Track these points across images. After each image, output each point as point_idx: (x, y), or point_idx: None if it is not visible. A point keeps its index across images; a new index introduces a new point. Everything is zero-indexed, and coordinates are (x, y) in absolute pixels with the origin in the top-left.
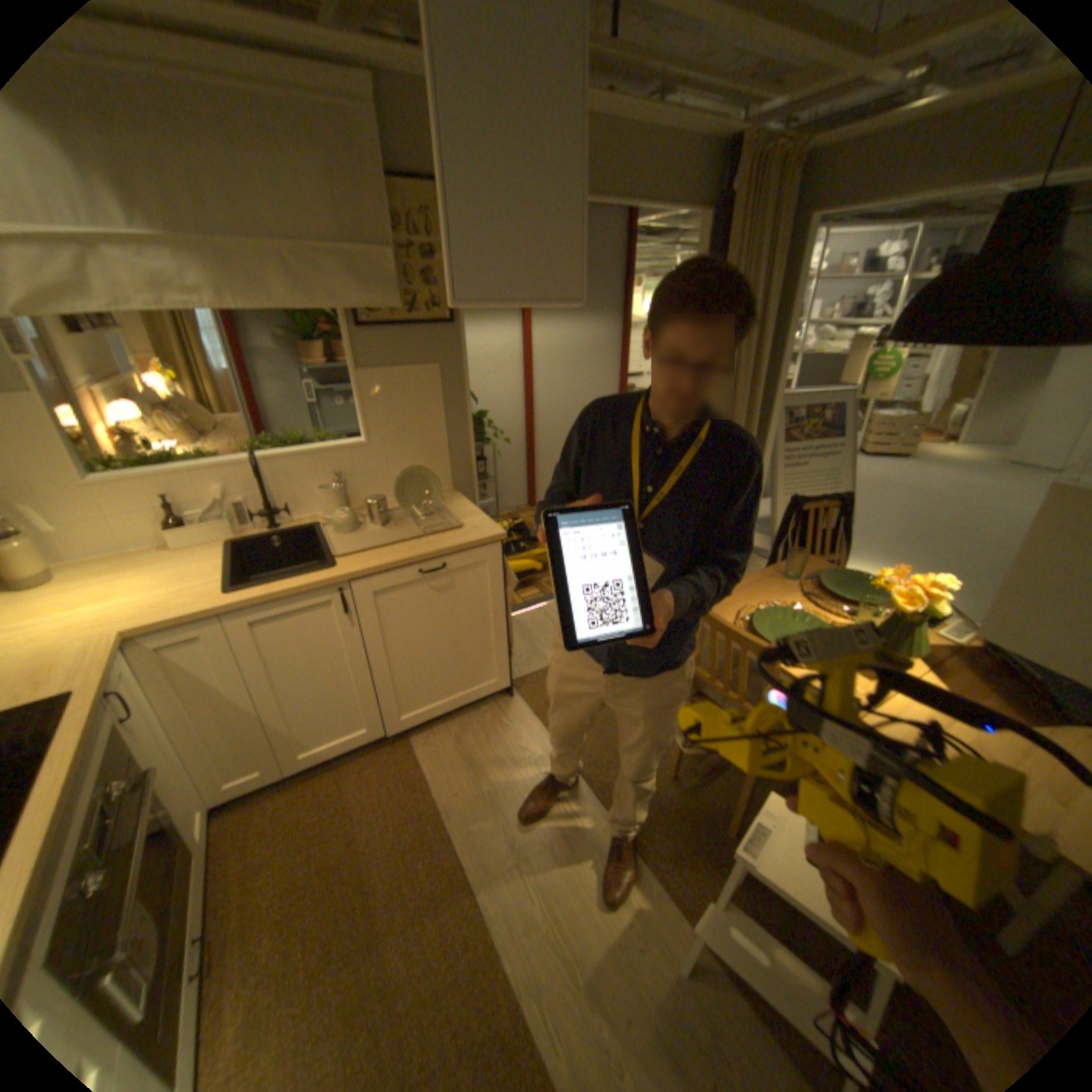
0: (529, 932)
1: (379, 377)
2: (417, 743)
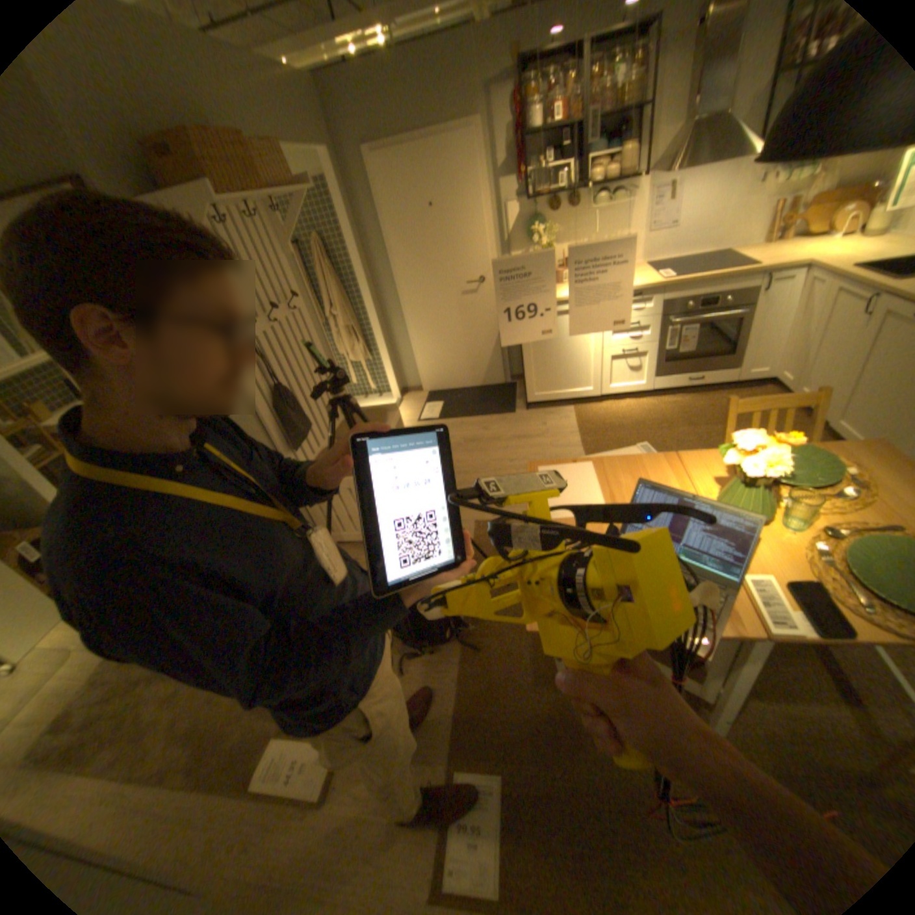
0: None
1: None
2: None
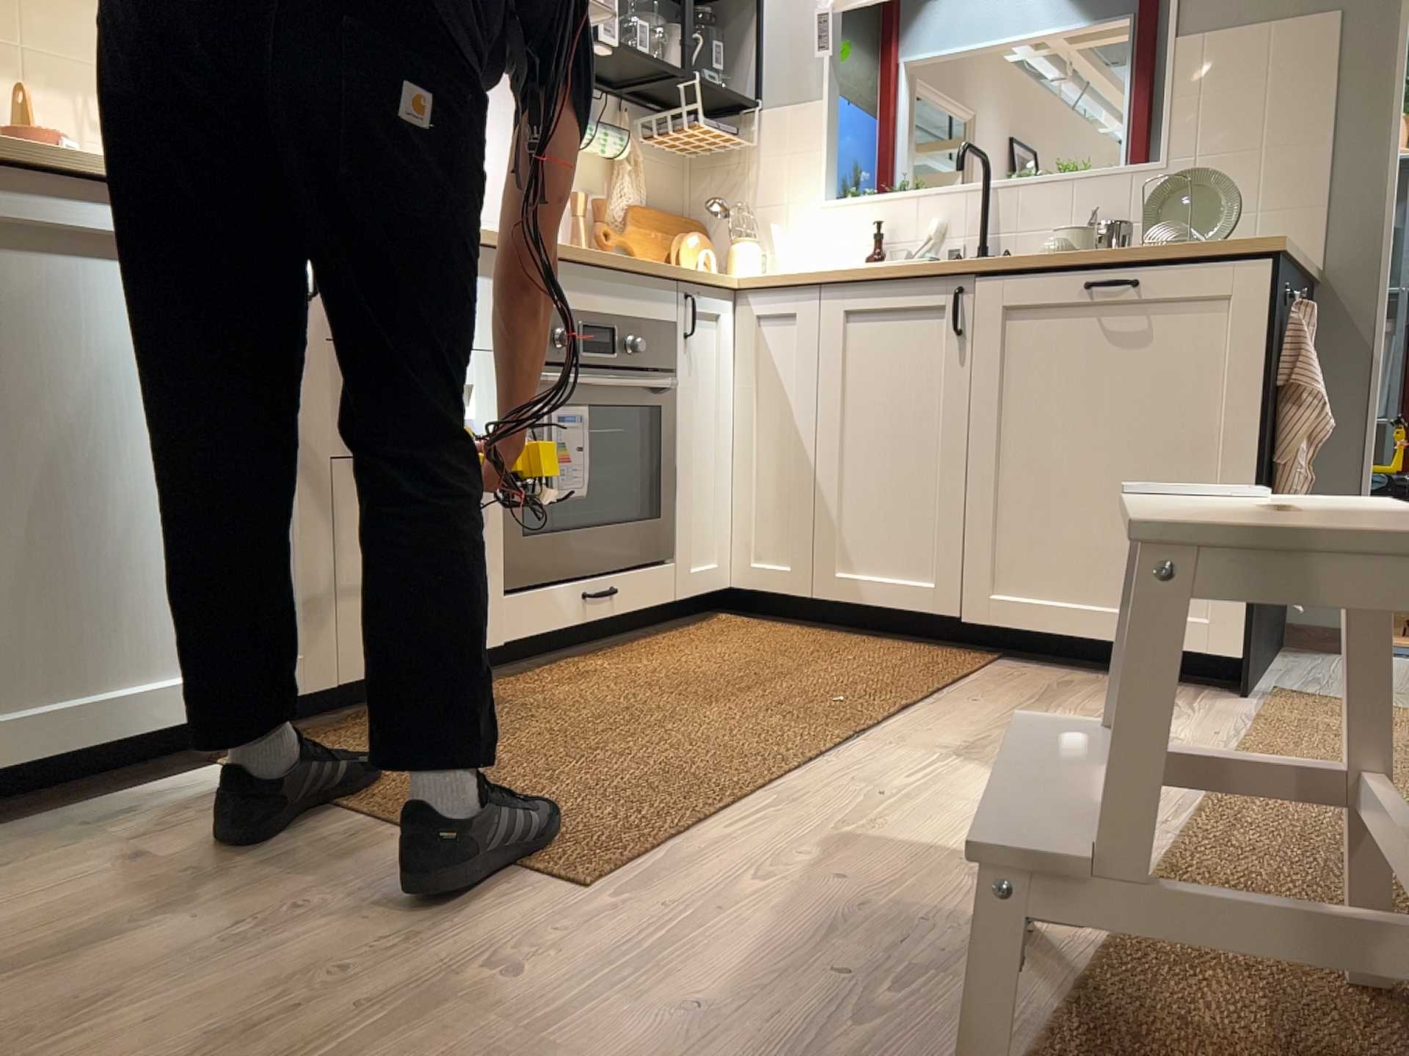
0: (874, 784)
1: (1214, 48)
2: (1012, 664)
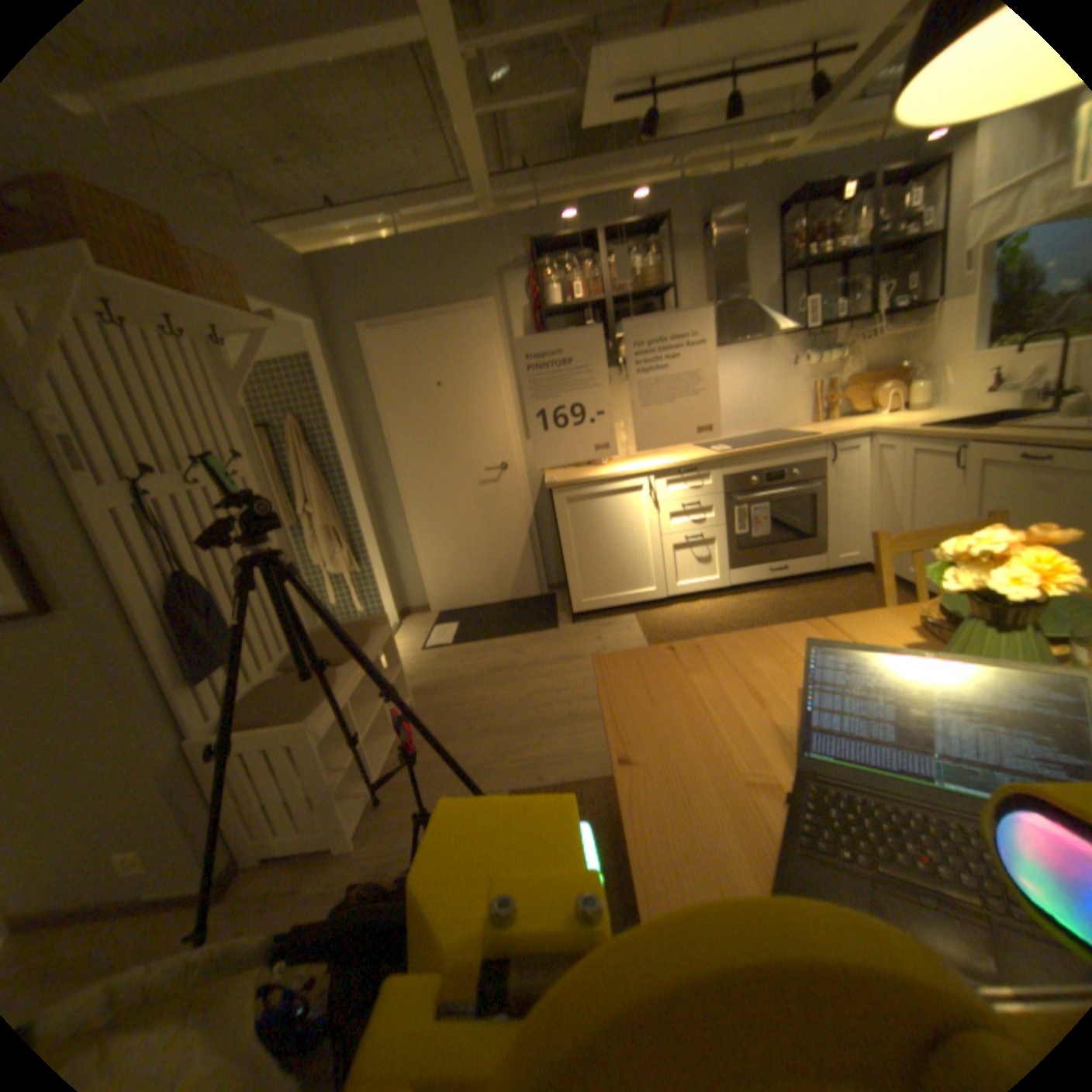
0: None
1: None
2: None
